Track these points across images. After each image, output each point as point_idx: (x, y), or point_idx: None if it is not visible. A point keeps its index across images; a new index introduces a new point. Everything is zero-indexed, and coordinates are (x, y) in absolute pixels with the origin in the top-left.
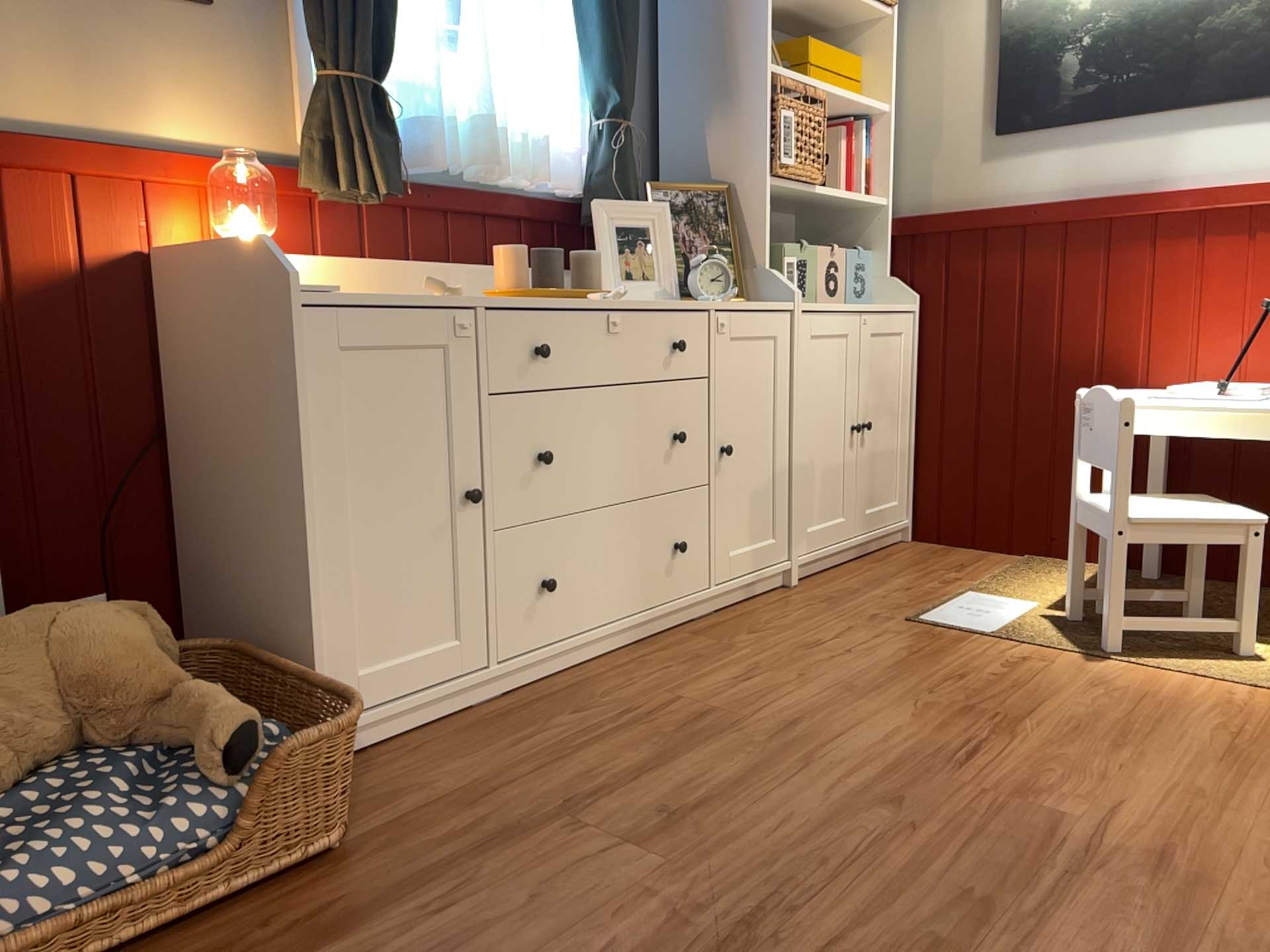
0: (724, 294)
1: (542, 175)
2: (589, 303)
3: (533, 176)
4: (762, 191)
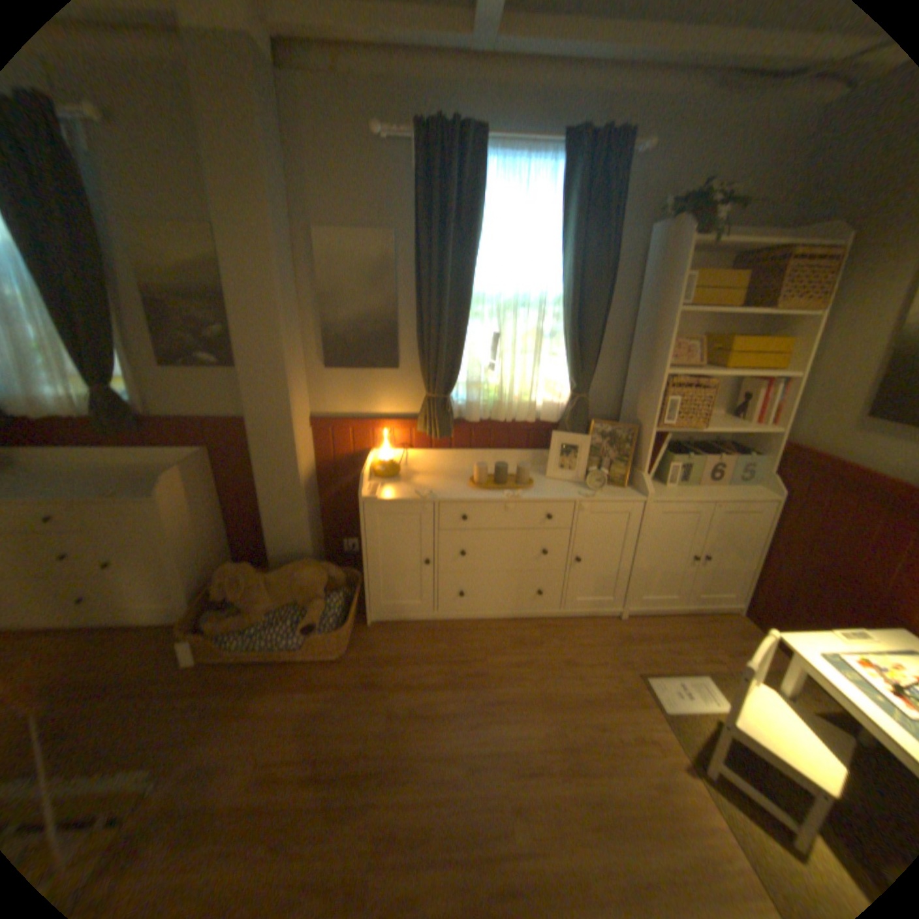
0: (599, 489)
1: (528, 420)
2: (498, 498)
3: (525, 419)
4: (650, 435)
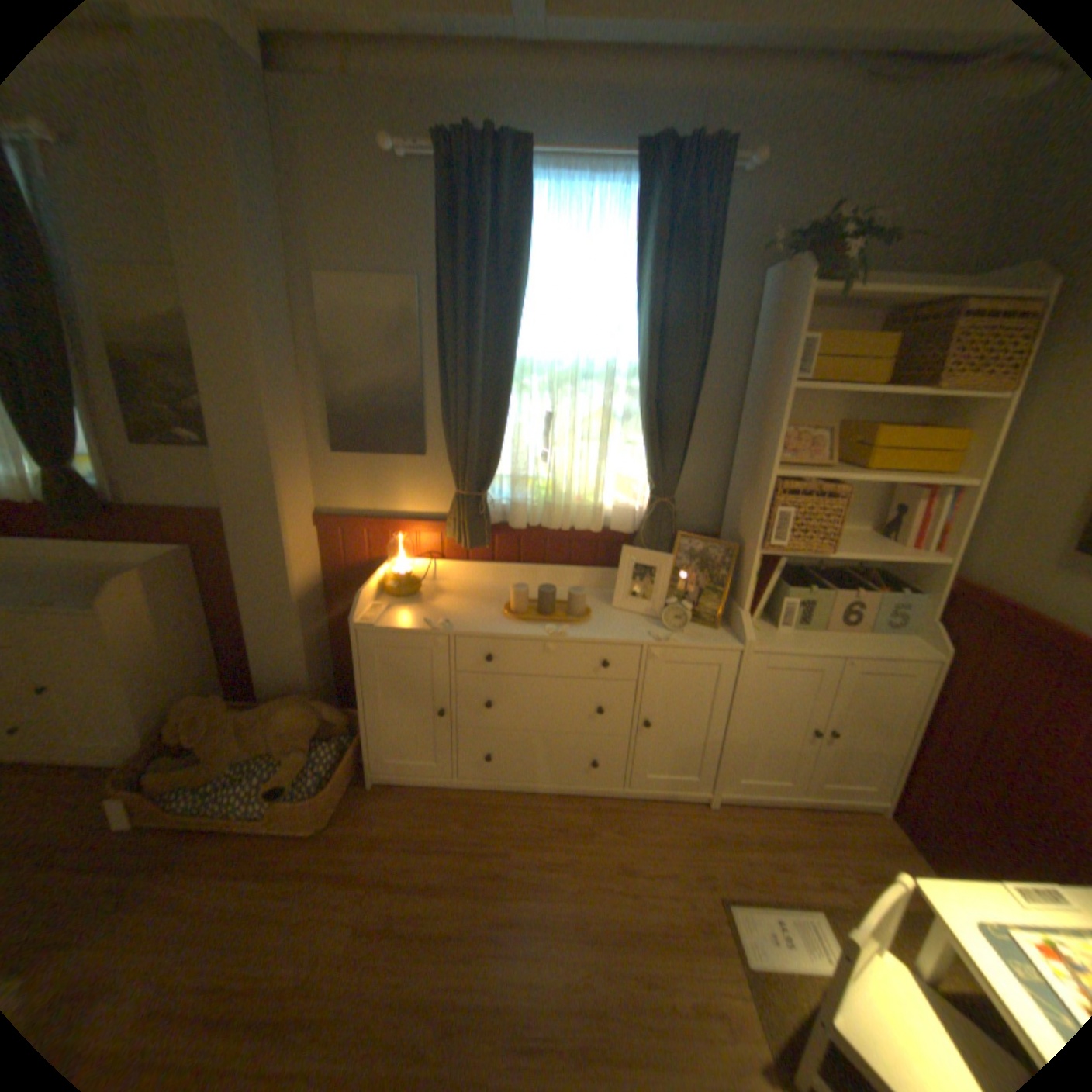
0: (680, 629)
1: (592, 528)
2: (536, 634)
3: (588, 527)
4: (753, 558)
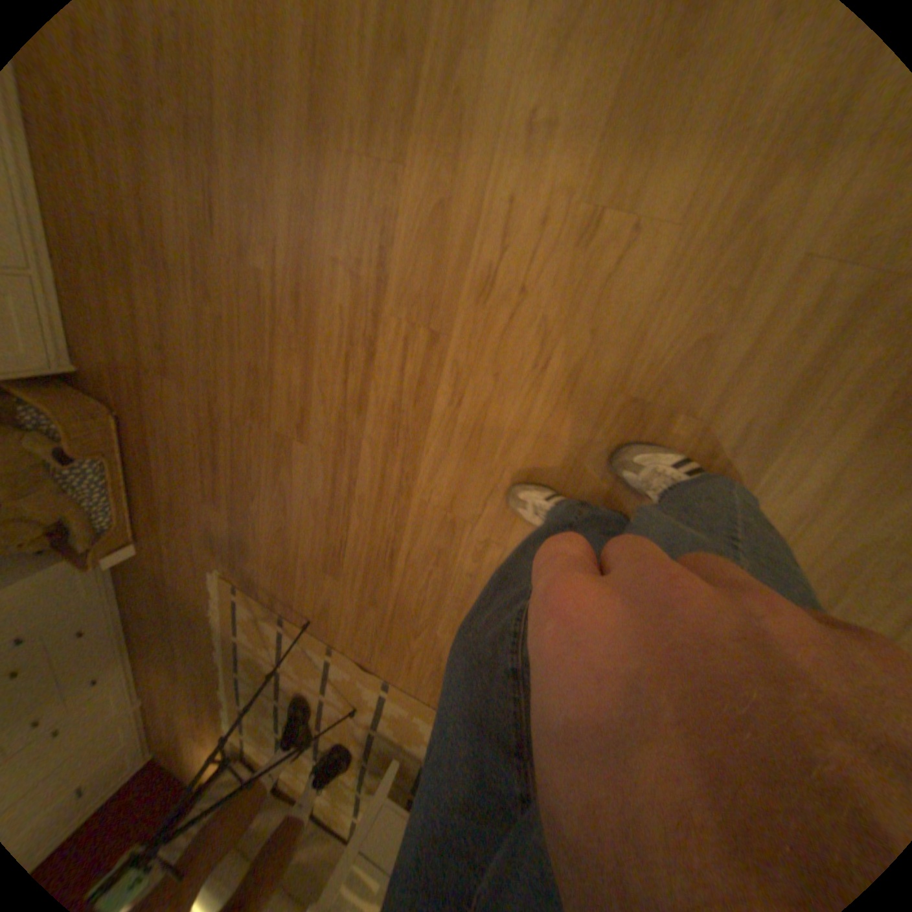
0: None
1: None
2: None
3: None
4: None
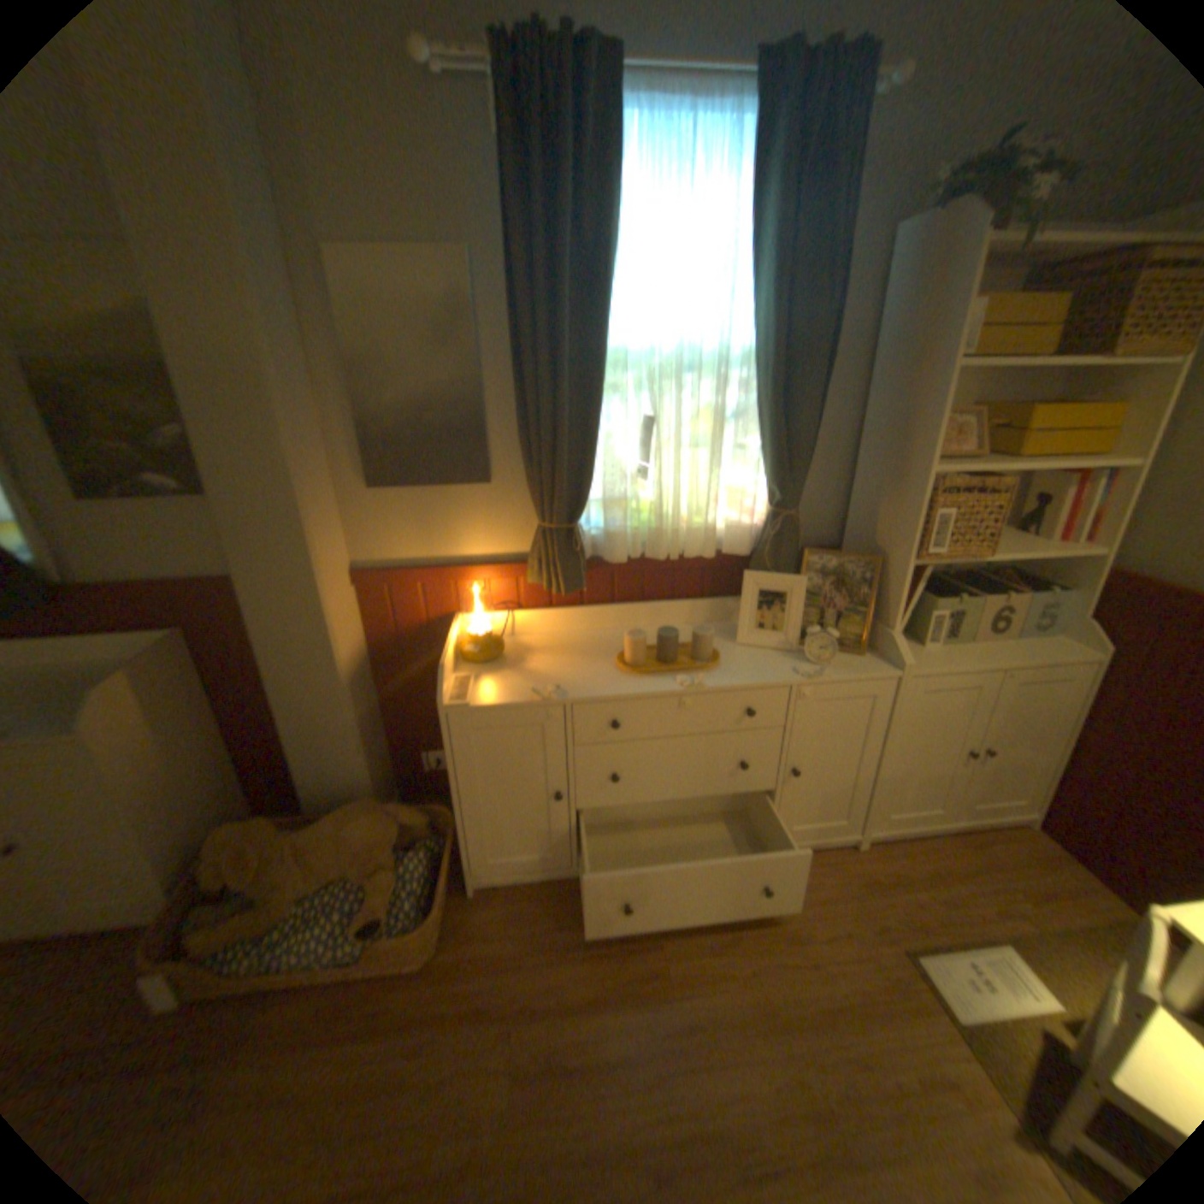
0: (827, 661)
1: (705, 554)
2: (668, 689)
3: (700, 553)
4: (905, 571)
